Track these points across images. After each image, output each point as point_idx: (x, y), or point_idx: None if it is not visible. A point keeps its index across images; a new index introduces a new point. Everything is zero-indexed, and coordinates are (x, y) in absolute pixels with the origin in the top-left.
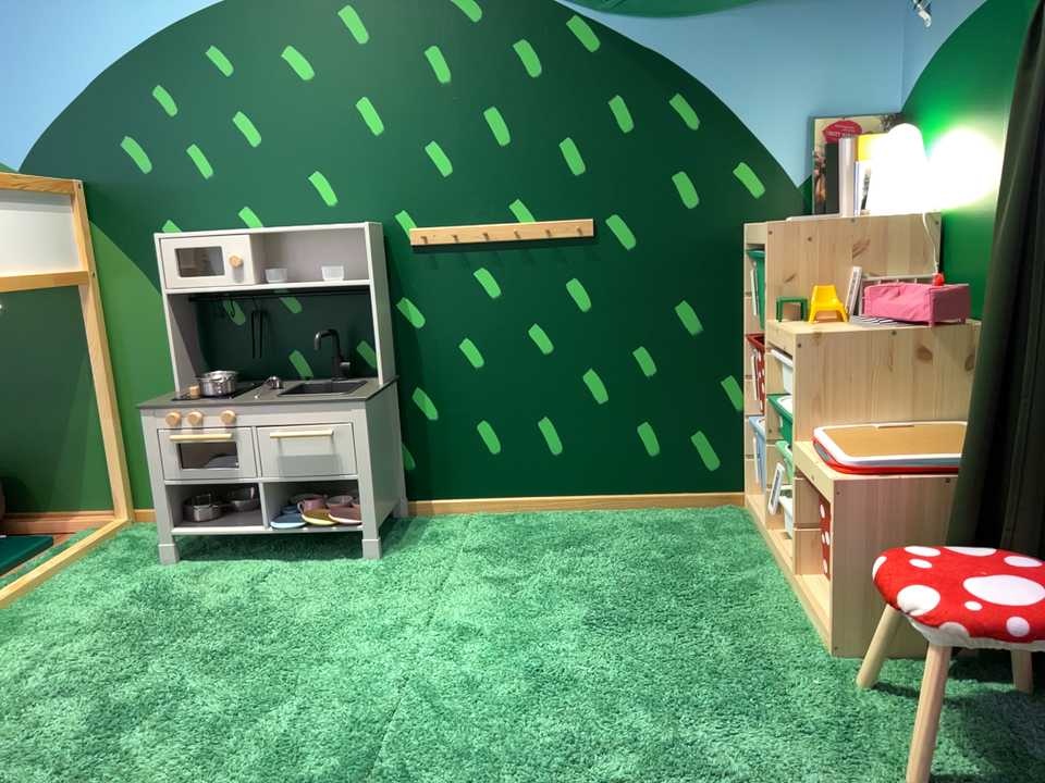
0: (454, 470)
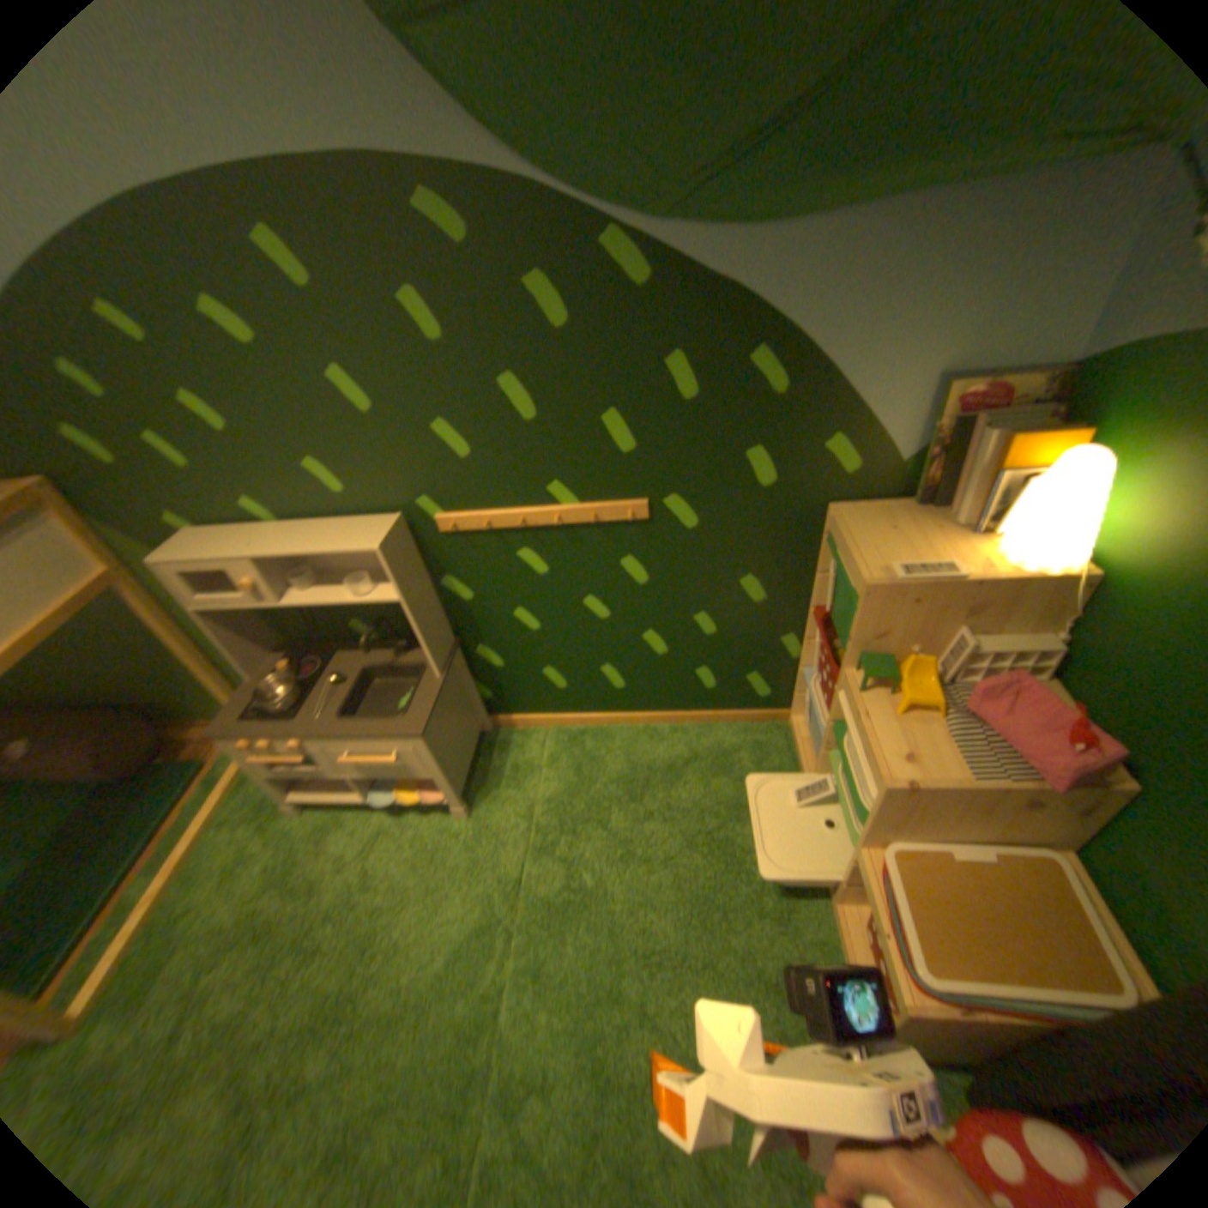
0: (529, 698)
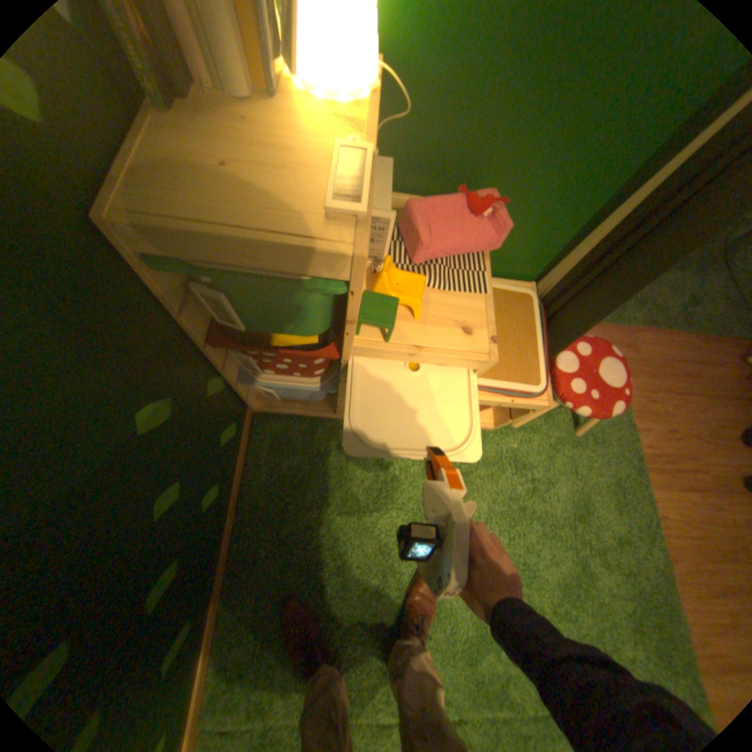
0: None
